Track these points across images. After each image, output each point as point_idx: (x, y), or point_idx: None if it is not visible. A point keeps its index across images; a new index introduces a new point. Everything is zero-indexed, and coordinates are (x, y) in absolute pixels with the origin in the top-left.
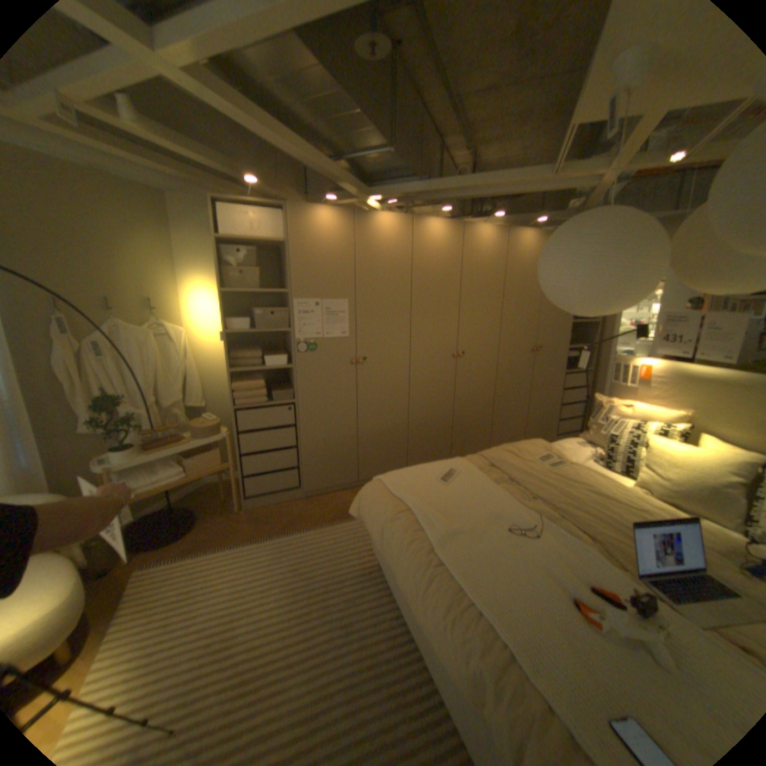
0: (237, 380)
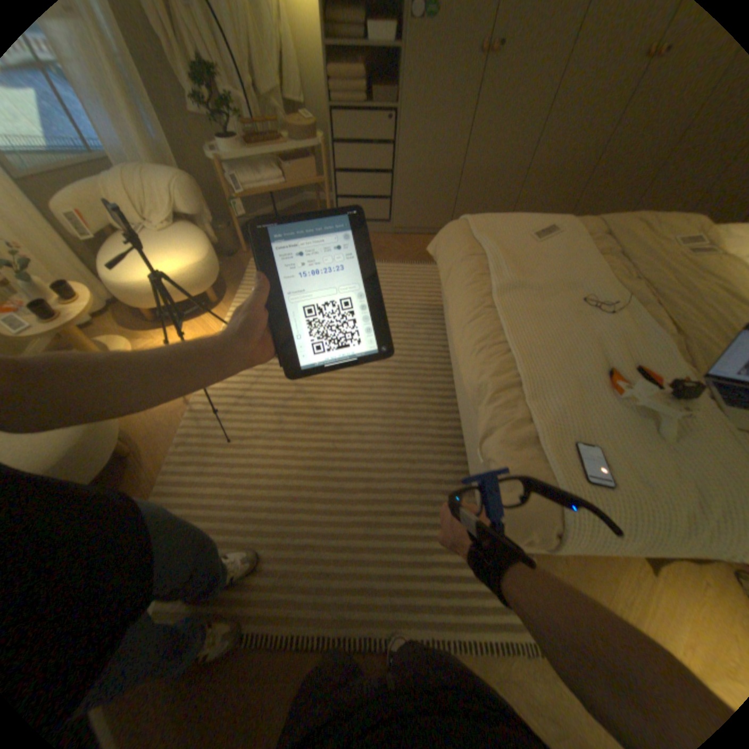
0: (334, 62)
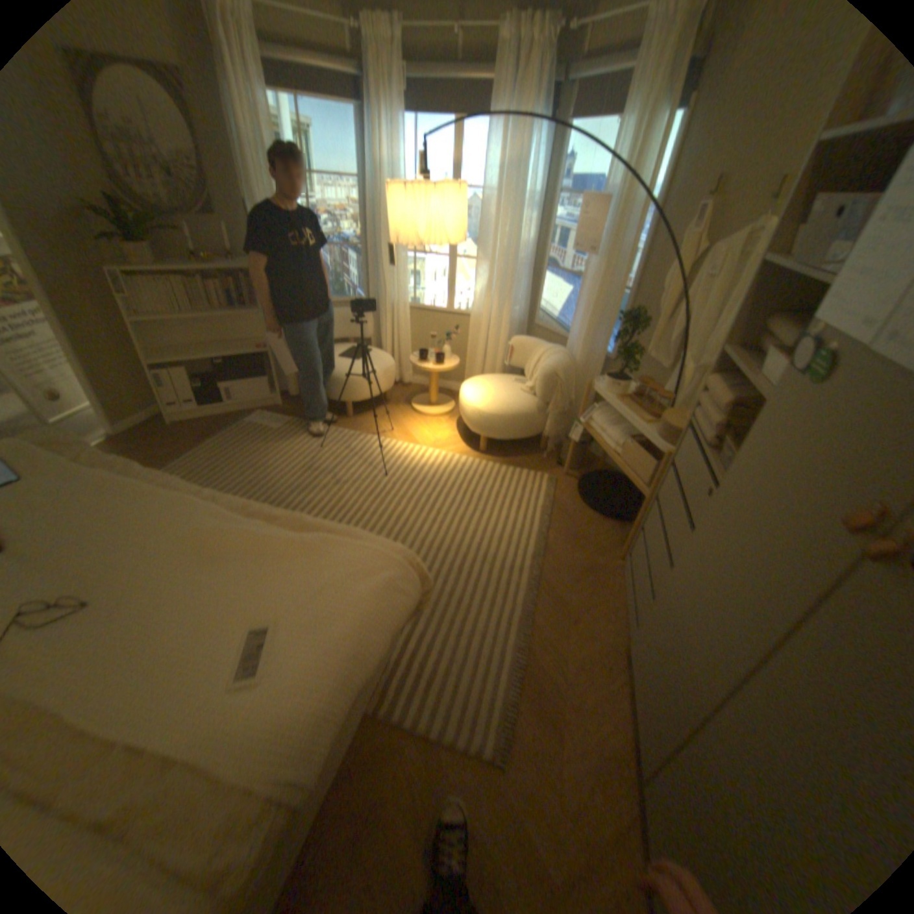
0: (738, 378)
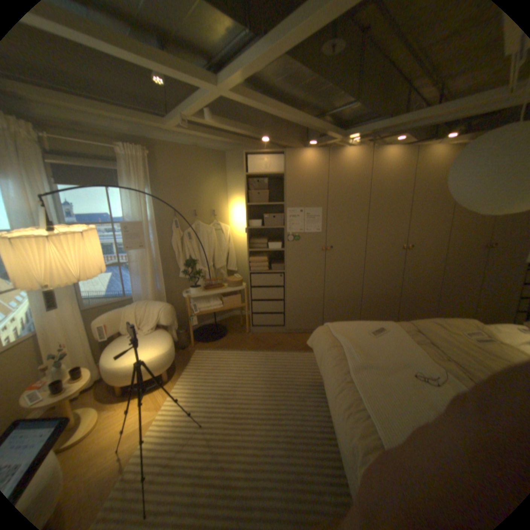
0: (253, 256)
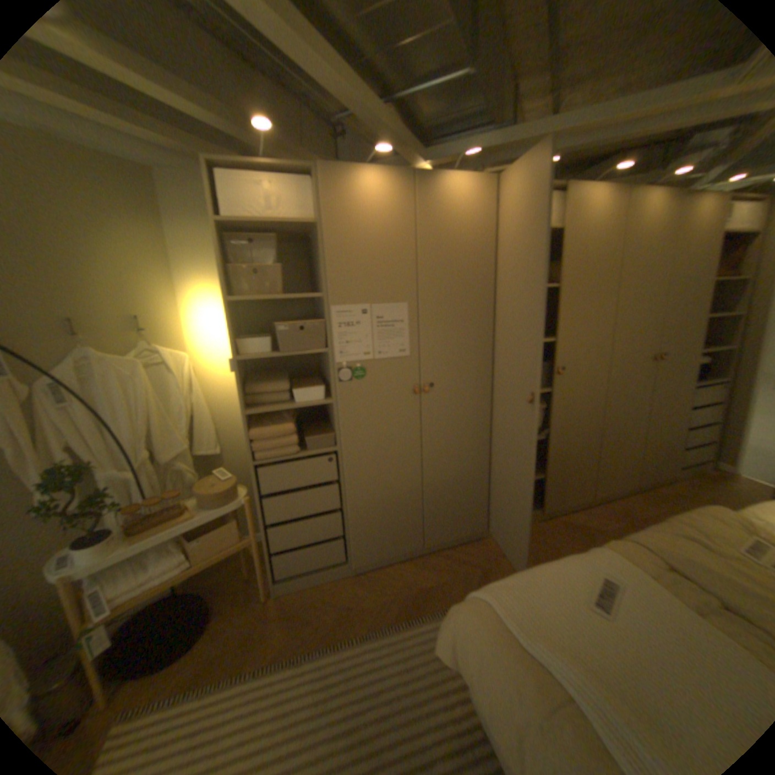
0: (259, 424)
